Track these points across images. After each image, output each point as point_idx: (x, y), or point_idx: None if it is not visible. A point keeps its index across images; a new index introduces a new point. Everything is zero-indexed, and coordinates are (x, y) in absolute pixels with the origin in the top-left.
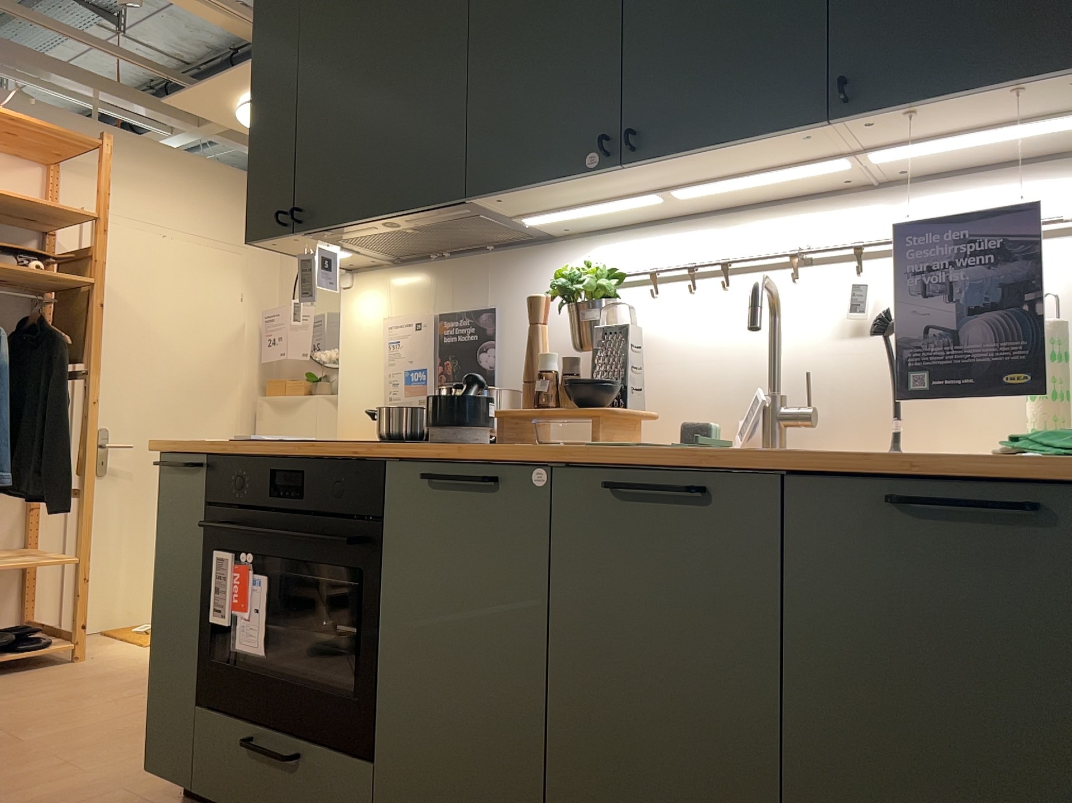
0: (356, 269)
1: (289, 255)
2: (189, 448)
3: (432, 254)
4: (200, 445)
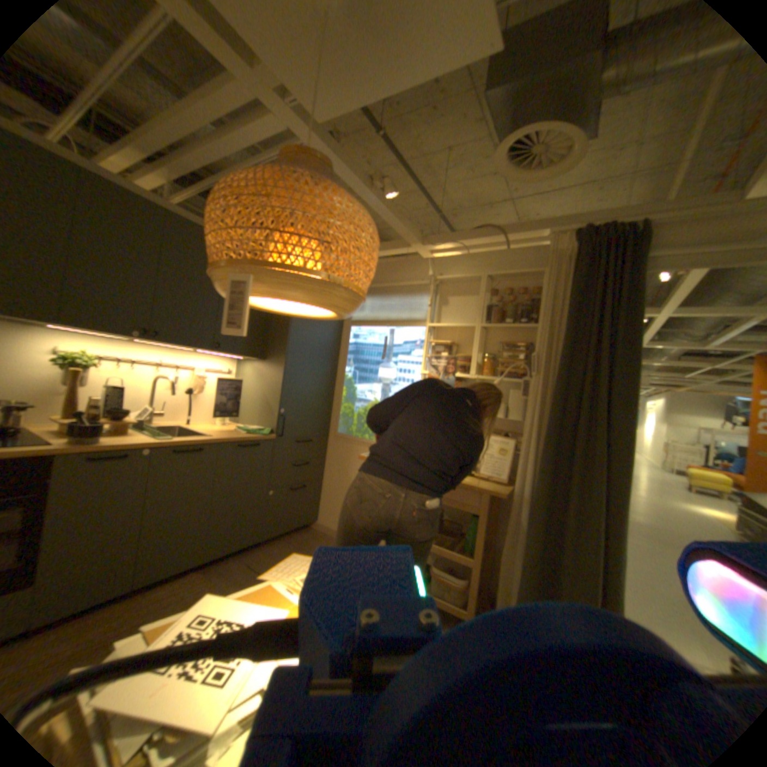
0: None
1: None
2: None
3: None
4: None
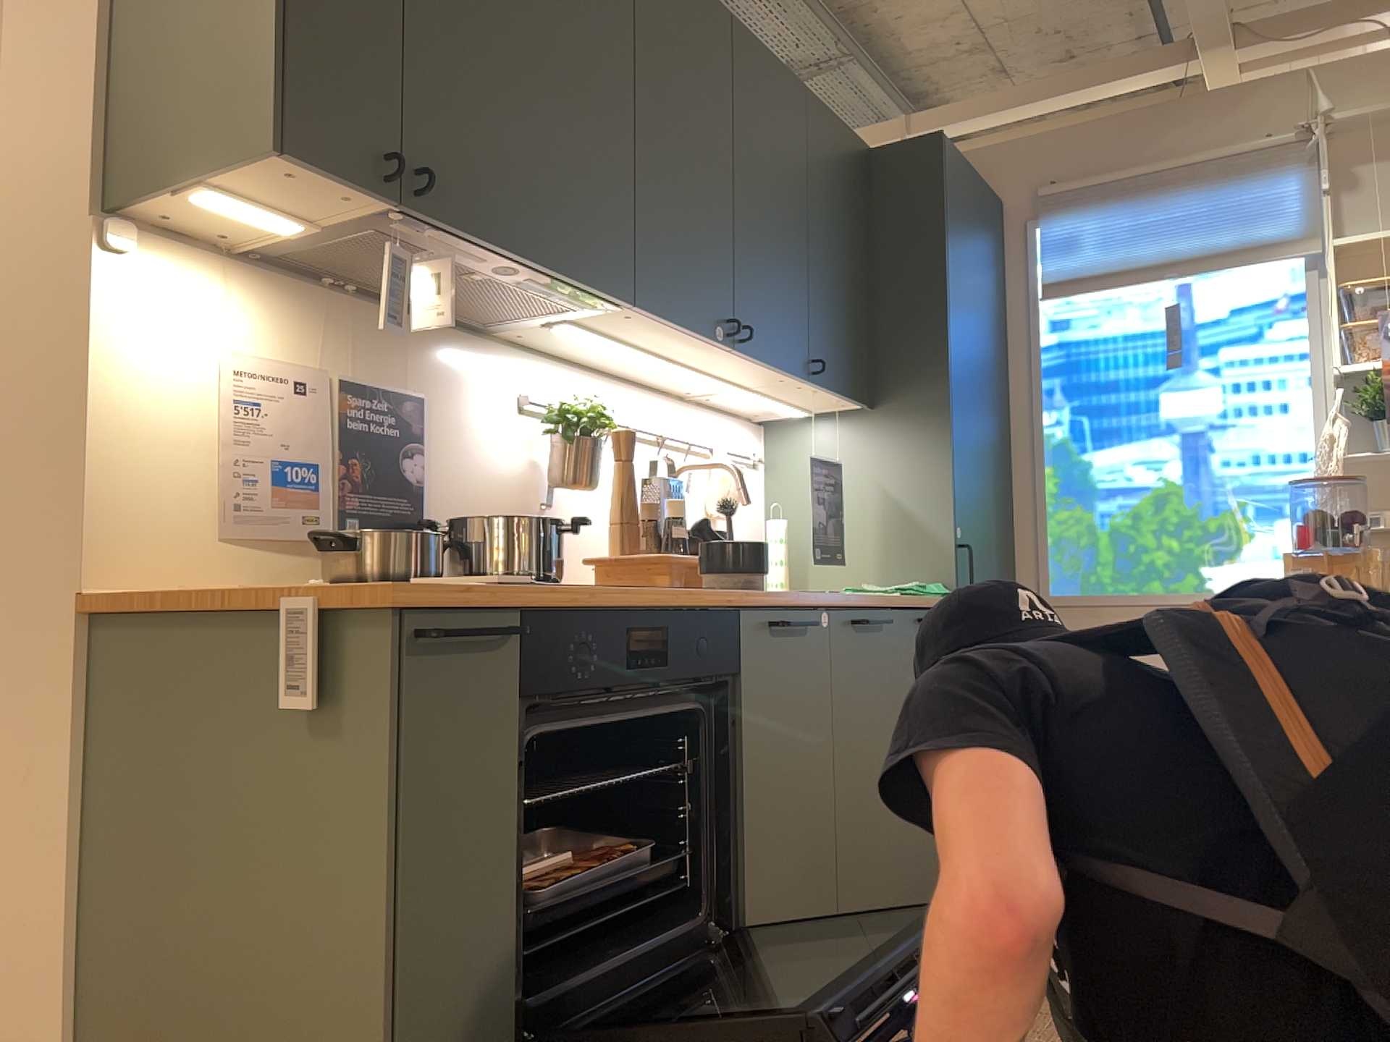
0: (134, 220)
1: (211, 178)
2: (493, 599)
3: (333, 278)
4: (523, 595)
